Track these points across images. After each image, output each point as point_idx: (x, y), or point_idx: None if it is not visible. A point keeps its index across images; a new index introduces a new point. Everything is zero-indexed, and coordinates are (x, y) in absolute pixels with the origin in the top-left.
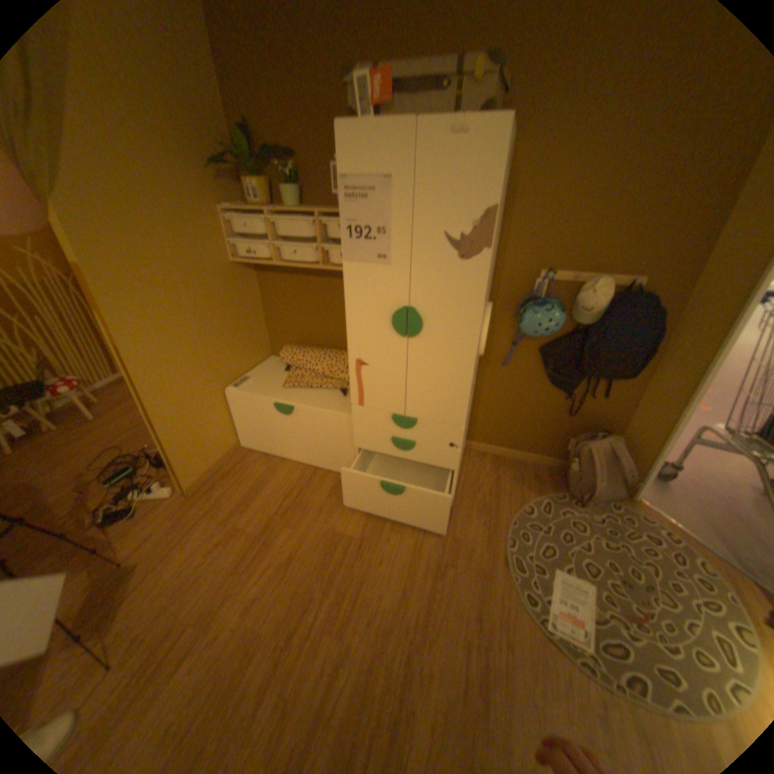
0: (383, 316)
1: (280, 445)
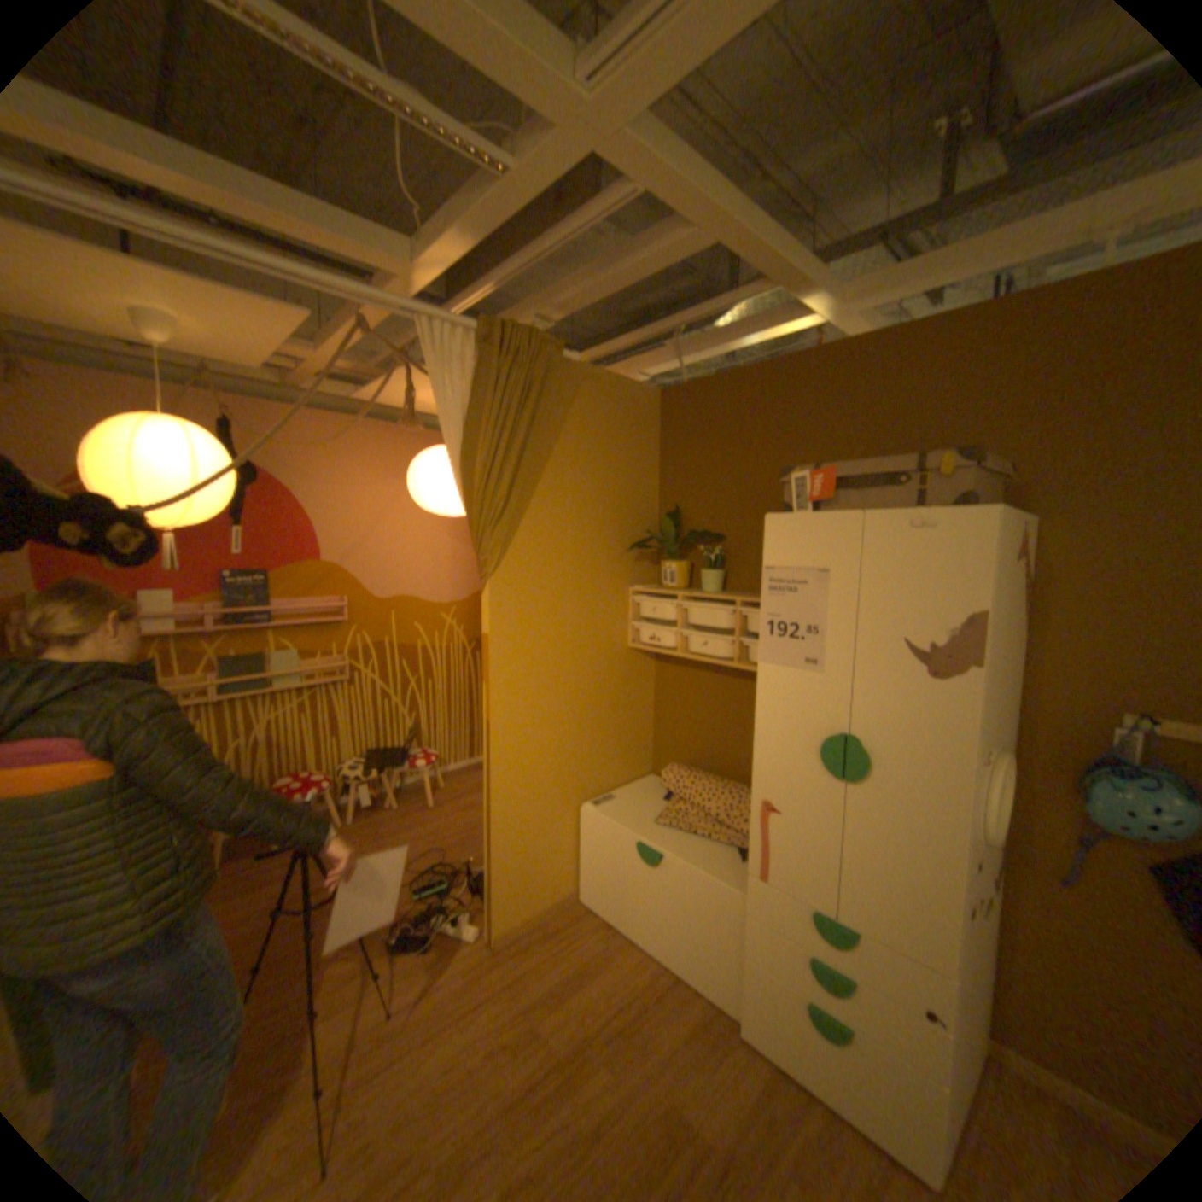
0: (809, 741)
1: (633, 915)
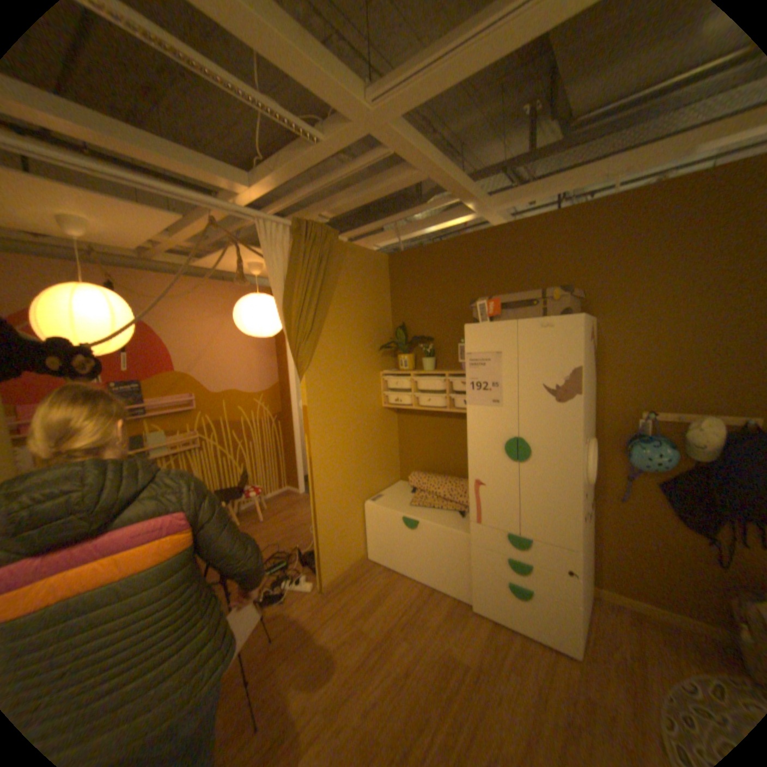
0: (497, 444)
1: (403, 560)
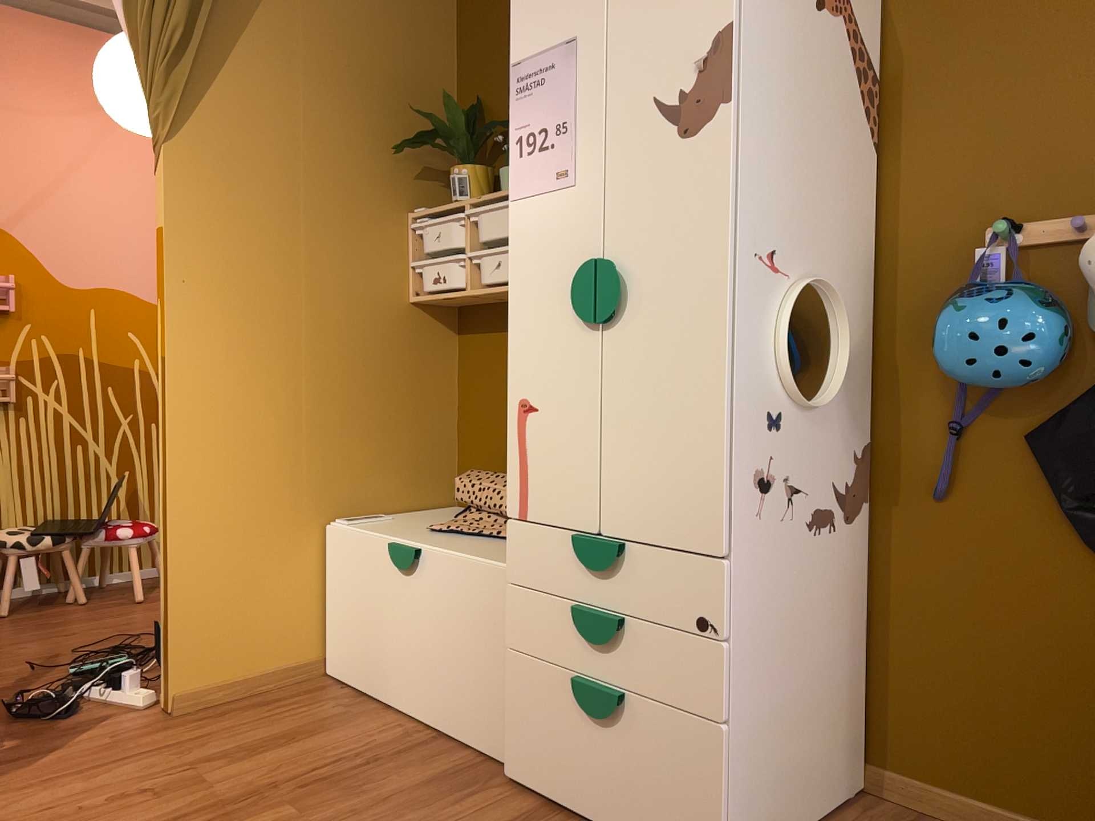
0: (563, 287)
1: (386, 662)
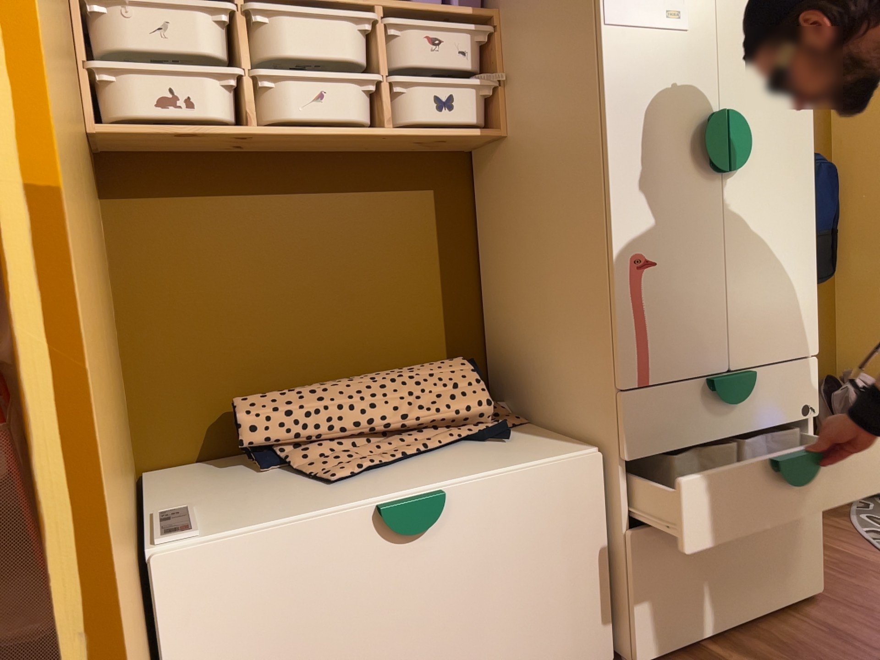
0: (680, 135)
1: None
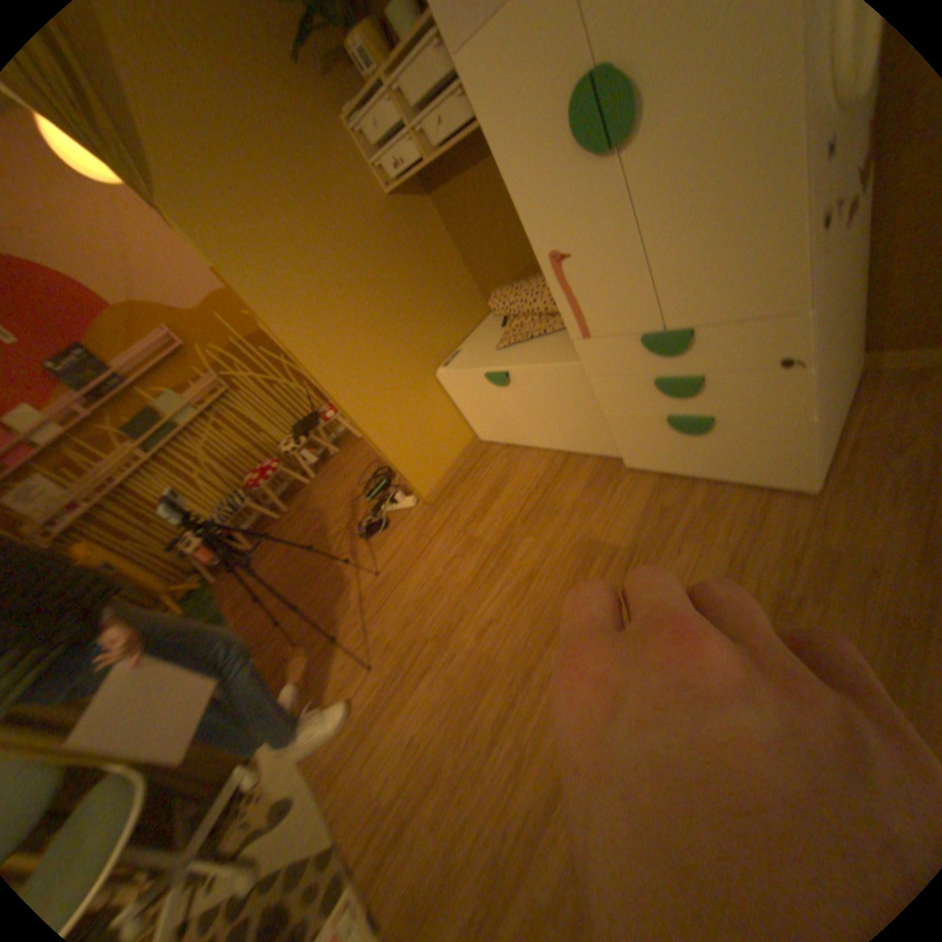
0: (556, 126)
1: (516, 427)
